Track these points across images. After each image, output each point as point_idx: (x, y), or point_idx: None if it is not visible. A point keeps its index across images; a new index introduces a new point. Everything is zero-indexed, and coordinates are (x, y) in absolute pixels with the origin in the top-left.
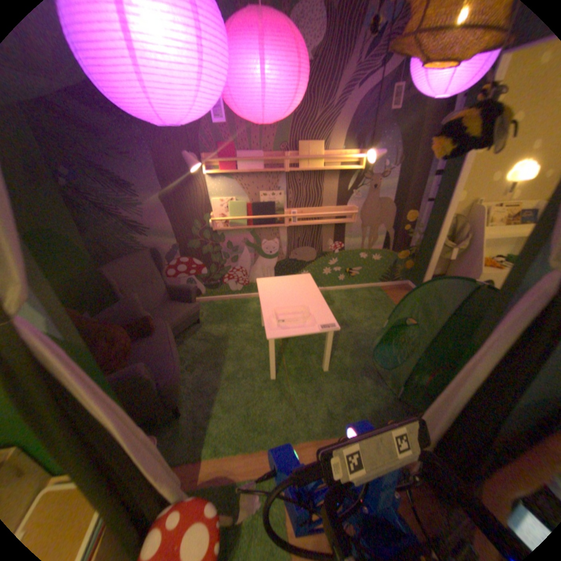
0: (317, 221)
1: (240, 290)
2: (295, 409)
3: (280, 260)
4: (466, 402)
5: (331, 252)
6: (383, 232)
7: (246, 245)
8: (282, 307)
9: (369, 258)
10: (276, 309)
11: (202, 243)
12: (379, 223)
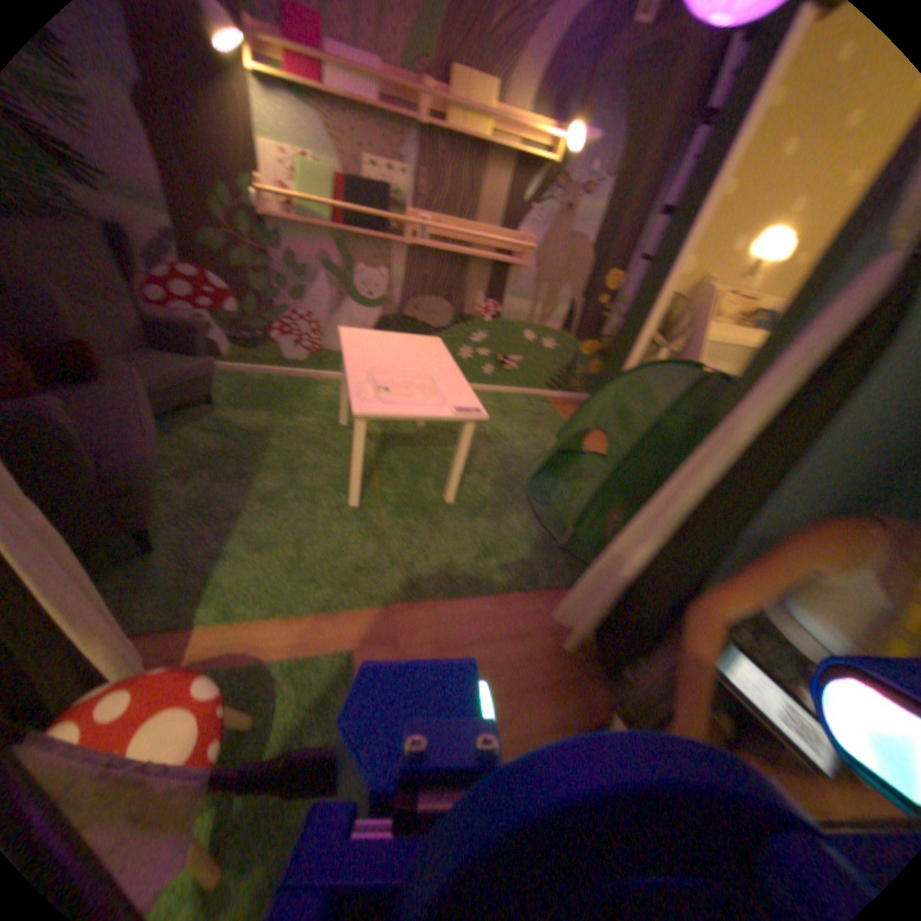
0: (459, 250)
1: (297, 360)
2: (385, 547)
3: (381, 313)
4: (679, 512)
5: (473, 318)
6: (562, 299)
7: (317, 265)
8: (379, 373)
9: (532, 342)
10: (368, 371)
11: (224, 238)
12: (559, 281)
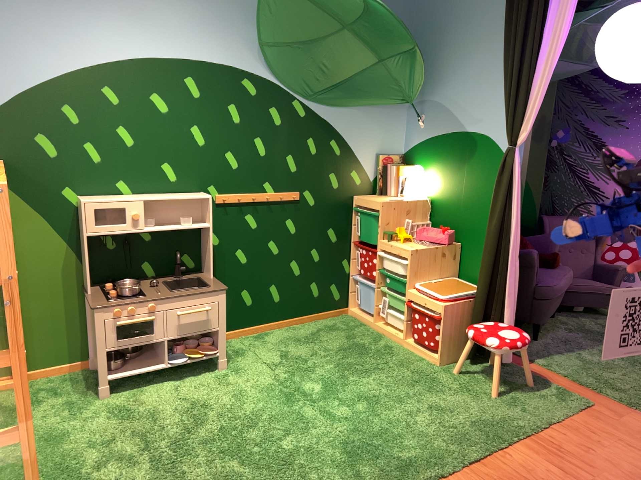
0: None
1: None
2: None
3: None
4: None
5: None
6: None
7: None
8: None
9: None
10: None
11: None
12: None
